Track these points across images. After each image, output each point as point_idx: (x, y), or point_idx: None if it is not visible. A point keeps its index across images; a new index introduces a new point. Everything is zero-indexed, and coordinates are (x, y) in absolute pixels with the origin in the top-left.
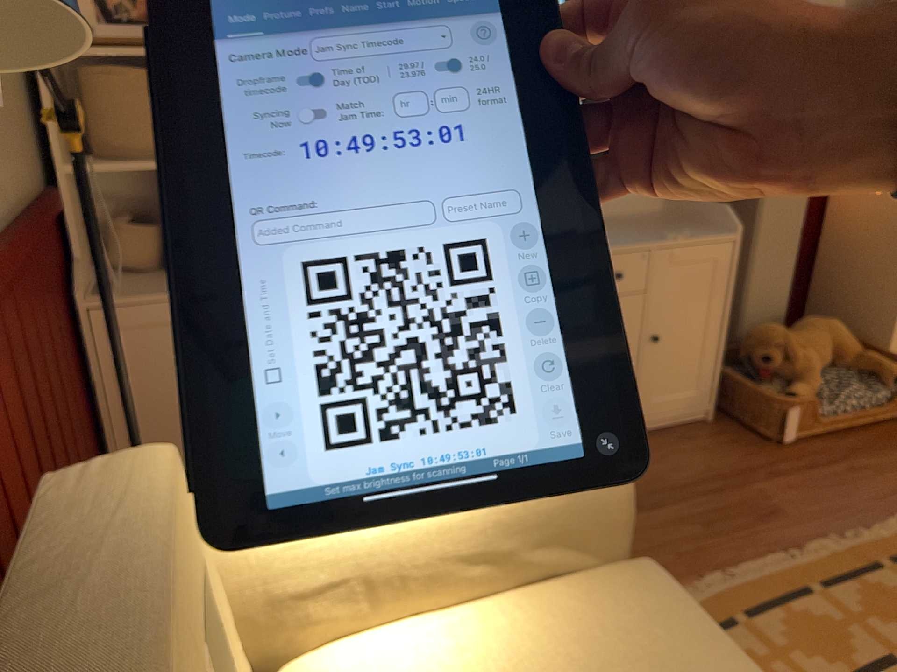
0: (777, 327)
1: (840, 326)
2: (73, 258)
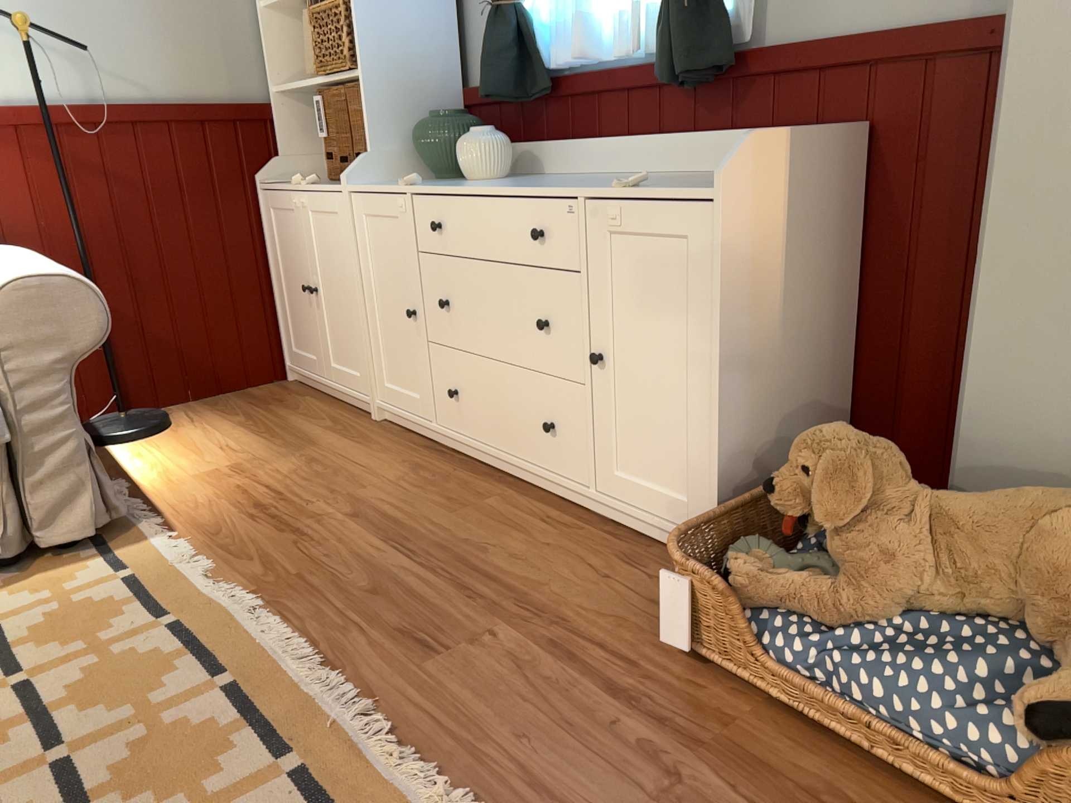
0: (843, 435)
1: None
2: (280, 156)
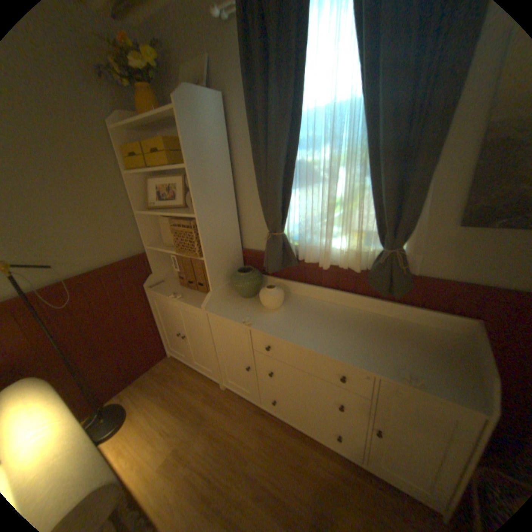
0: None
1: None
2: (152, 272)
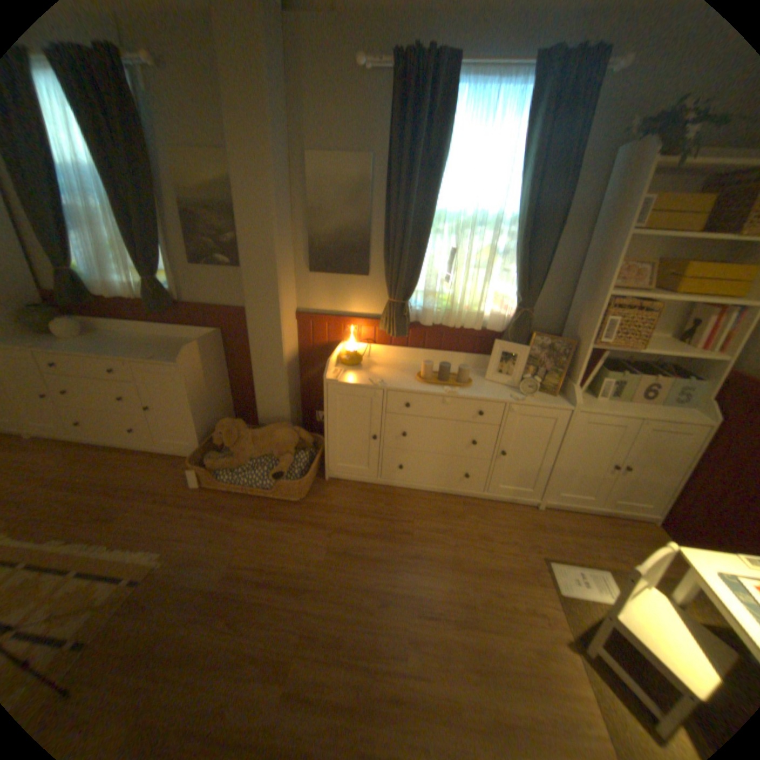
0: (228, 423)
1: (281, 433)
2: None
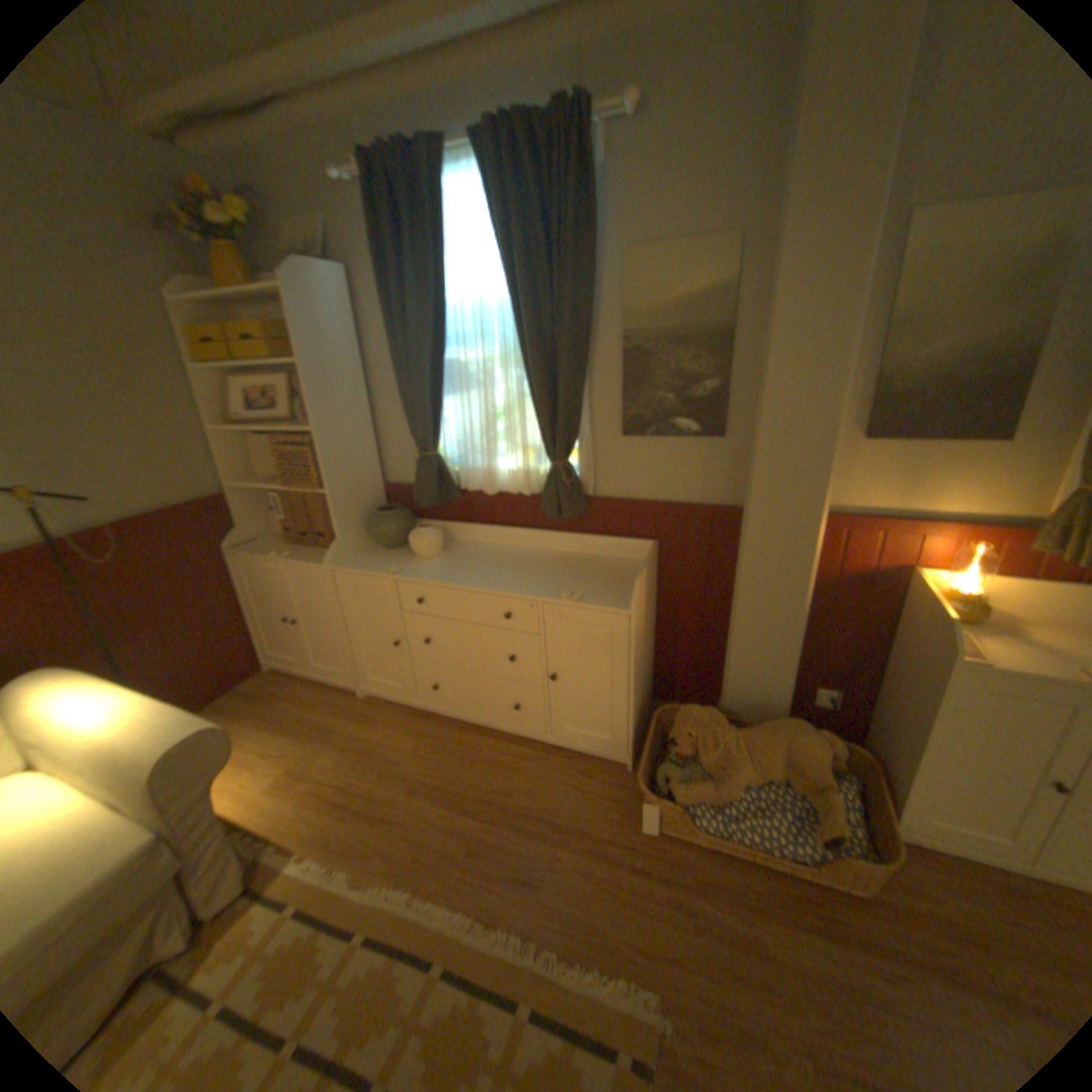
0: (701, 716)
1: (809, 747)
2: (234, 526)
